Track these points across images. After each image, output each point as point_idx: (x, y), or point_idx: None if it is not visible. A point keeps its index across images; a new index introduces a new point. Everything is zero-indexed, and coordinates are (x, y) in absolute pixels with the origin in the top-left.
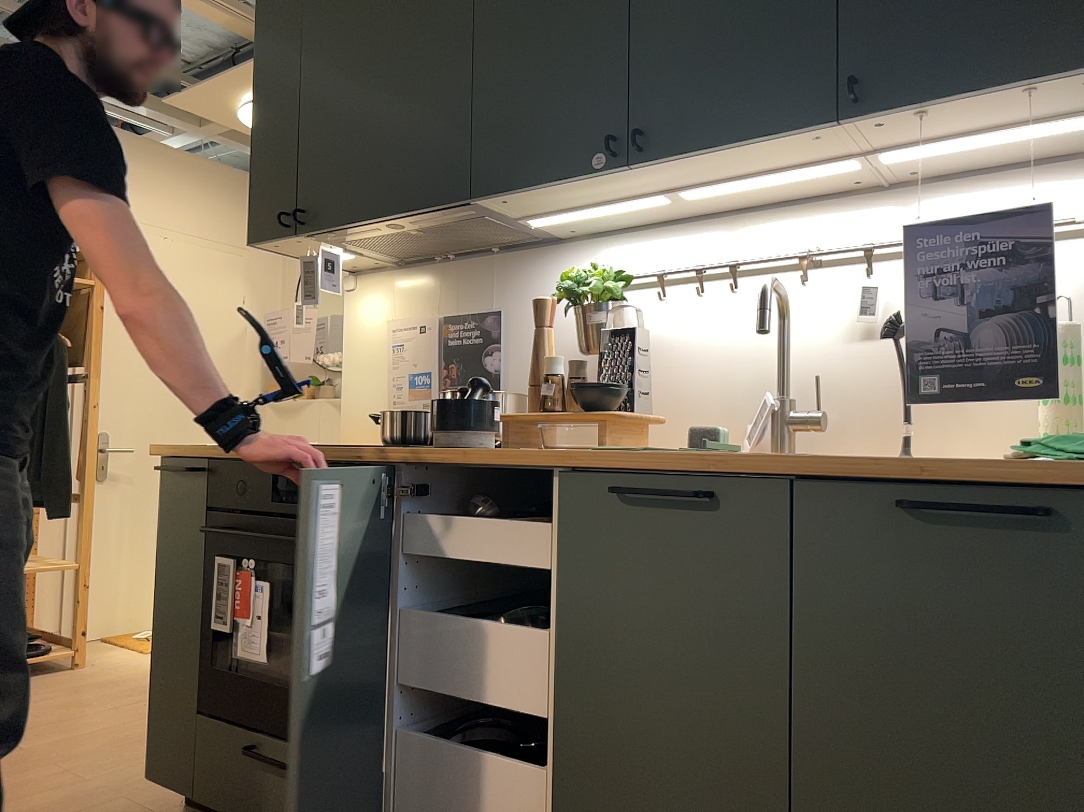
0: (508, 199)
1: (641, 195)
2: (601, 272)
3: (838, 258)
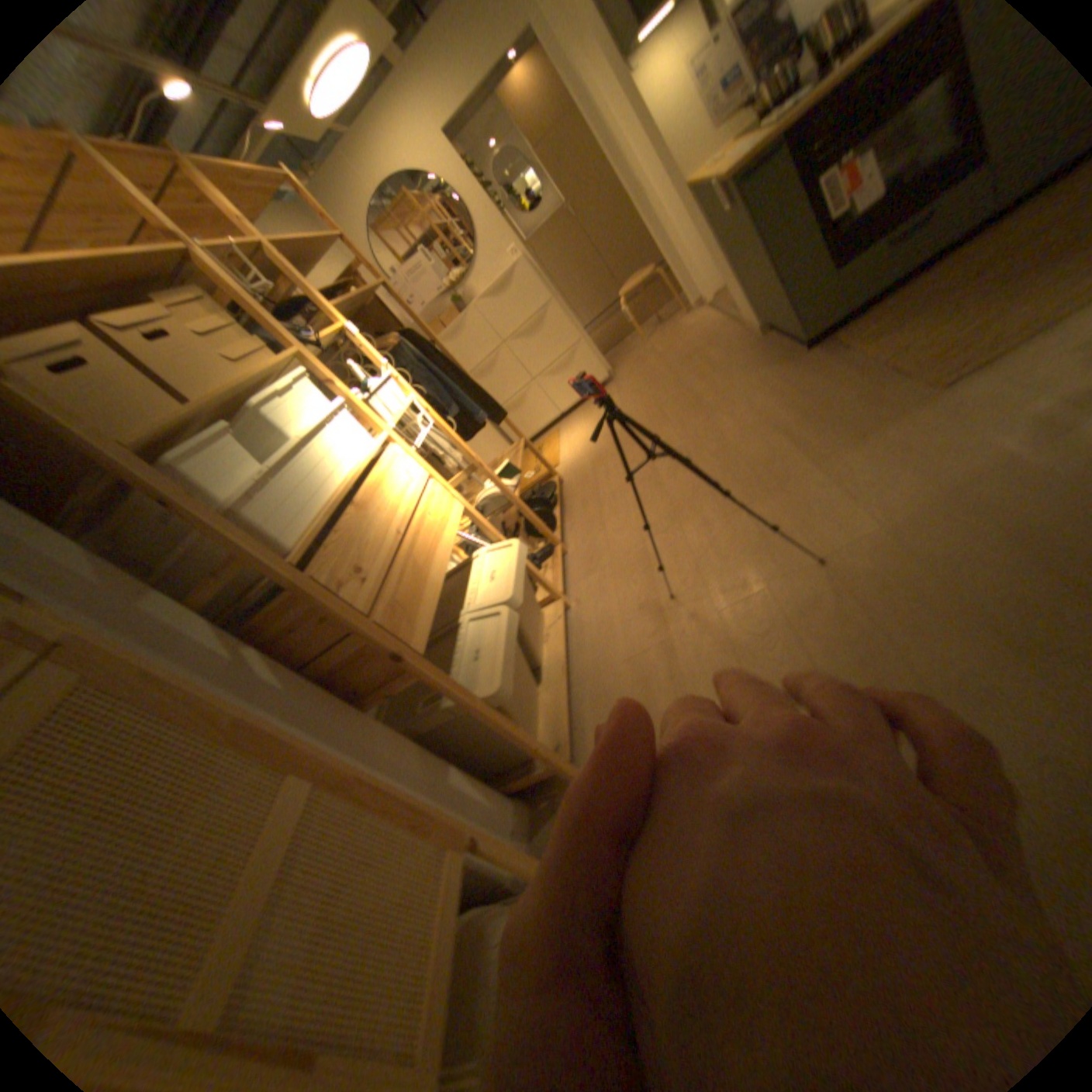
0: None
1: None
2: None
3: None
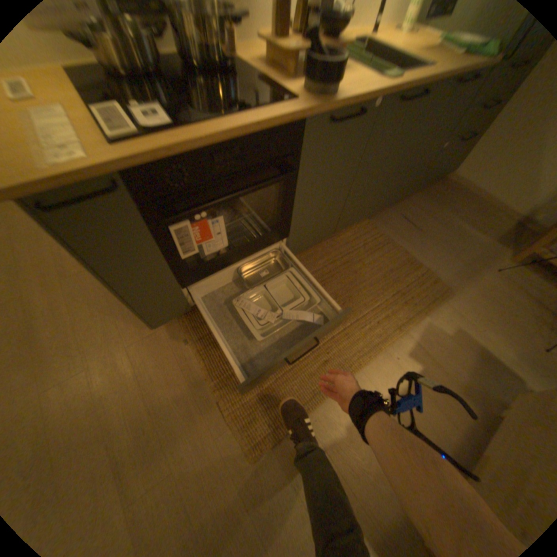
0: None
1: None
2: None
3: None
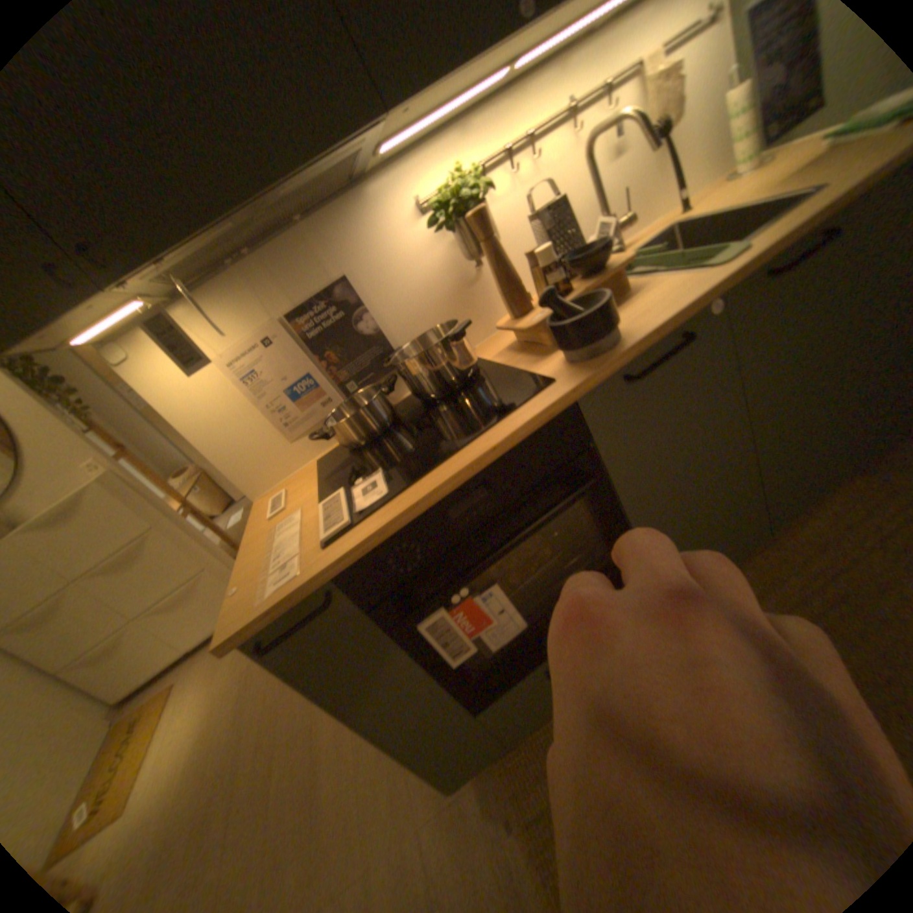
0: (414, 99)
1: (499, 66)
2: (474, 171)
3: (589, 97)
